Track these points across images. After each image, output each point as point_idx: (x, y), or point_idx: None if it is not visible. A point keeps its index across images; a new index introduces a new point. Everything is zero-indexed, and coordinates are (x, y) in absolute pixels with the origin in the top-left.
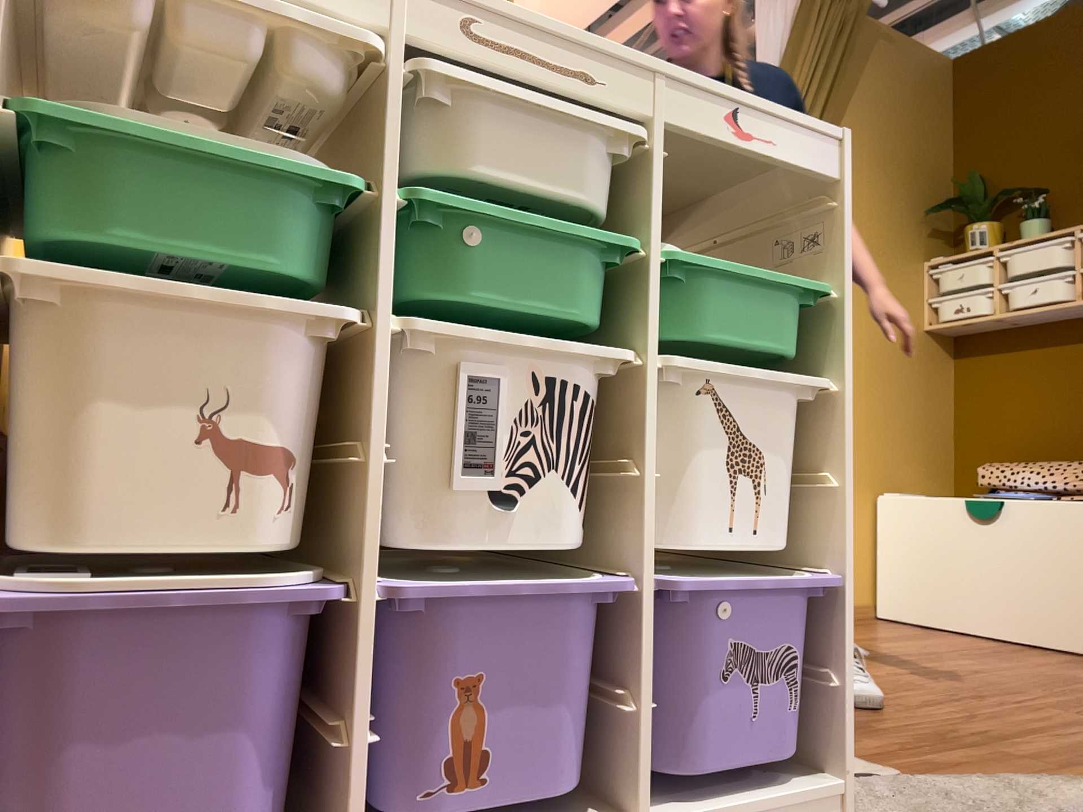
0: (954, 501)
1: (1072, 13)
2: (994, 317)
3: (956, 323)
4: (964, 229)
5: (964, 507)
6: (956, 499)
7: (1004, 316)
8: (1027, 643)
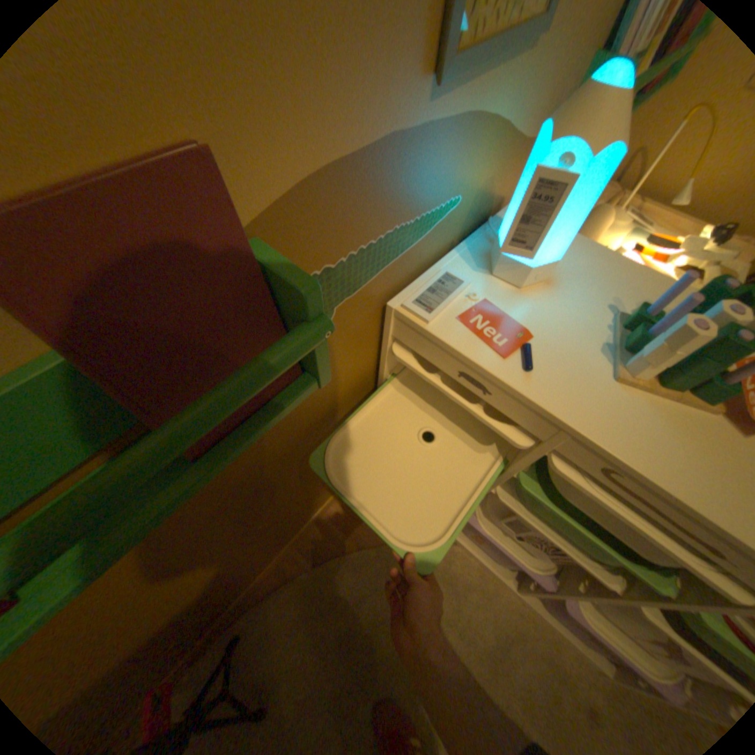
0: None
1: None
2: None
3: None
4: None
5: None
6: None
7: None
8: None
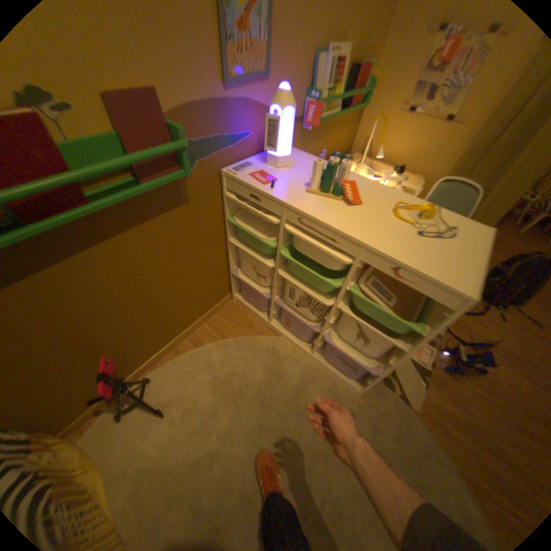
0: None
1: None
2: None
3: None
4: None
5: None
6: None
7: None
8: None
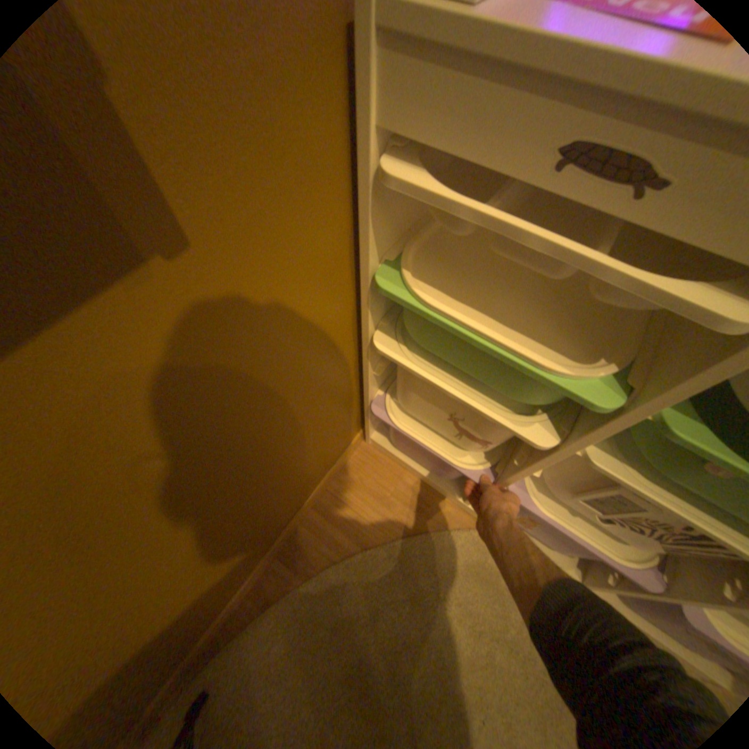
0: None
1: None
2: None
3: None
4: None
5: None
6: None
7: None
8: None
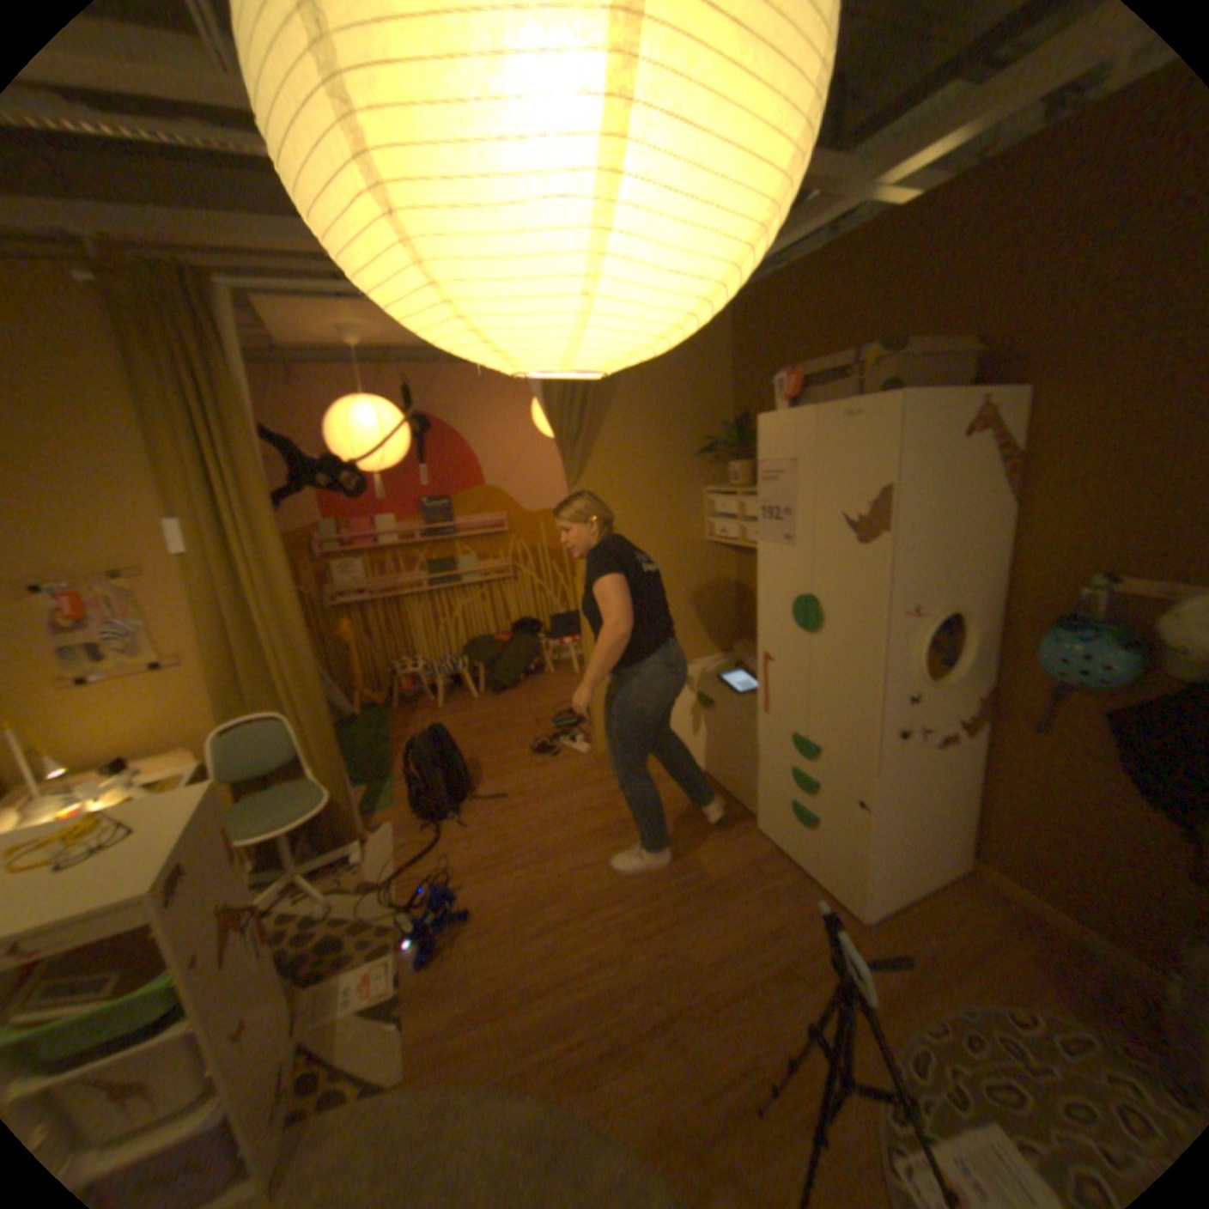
0: (694, 696)
1: (809, 259)
2: (743, 545)
3: (724, 542)
4: (732, 464)
5: (698, 702)
6: (695, 695)
7: (747, 546)
8: (727, 794)
